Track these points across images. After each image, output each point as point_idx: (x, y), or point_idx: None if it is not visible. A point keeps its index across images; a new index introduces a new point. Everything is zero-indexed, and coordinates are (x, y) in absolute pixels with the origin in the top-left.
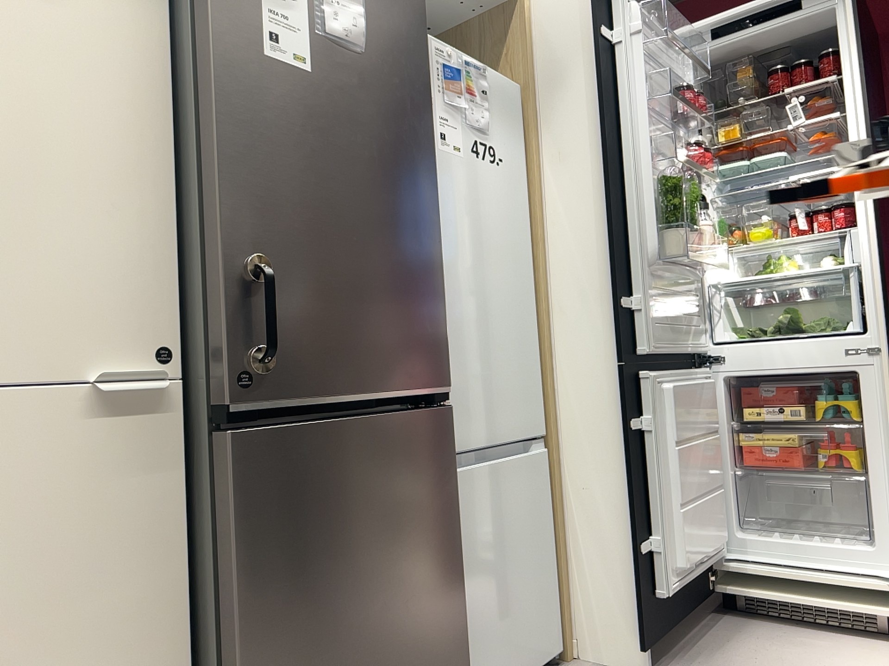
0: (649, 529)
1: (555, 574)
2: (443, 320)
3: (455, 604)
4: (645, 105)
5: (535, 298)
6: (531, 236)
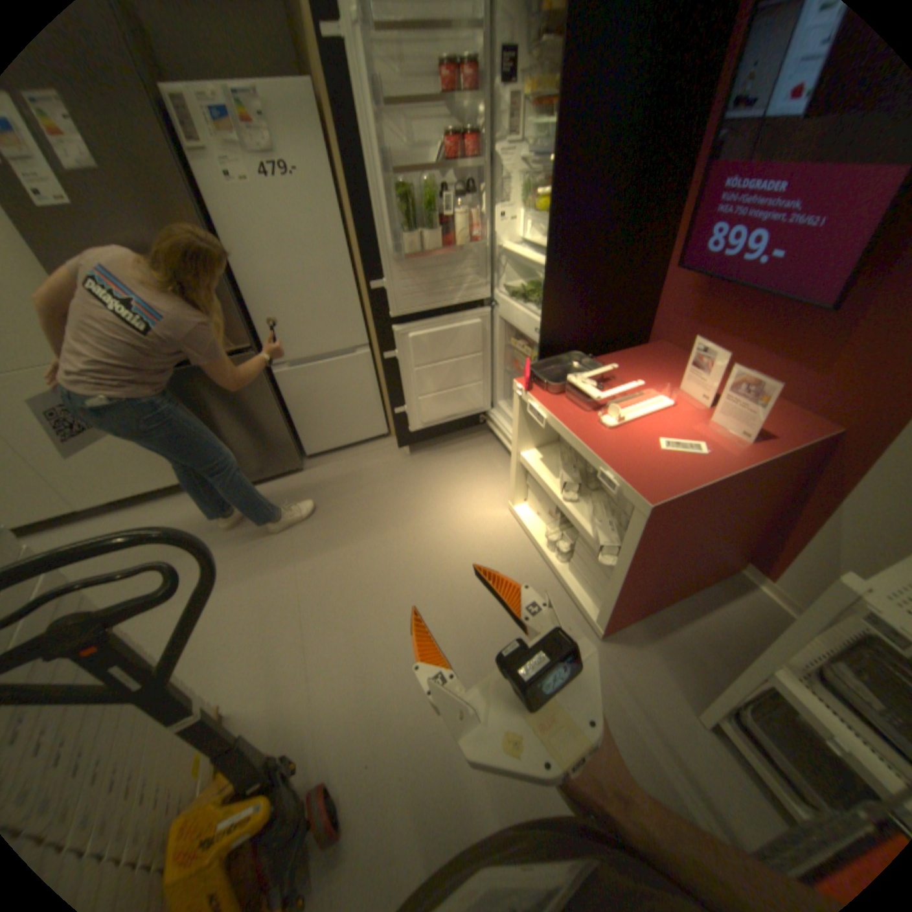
0: (403, 403)
1: (384, 404)
2: (234, 313)
3: (278, 425)
4: (373, 116)
5: (355, 262)
6: (346, 217)
